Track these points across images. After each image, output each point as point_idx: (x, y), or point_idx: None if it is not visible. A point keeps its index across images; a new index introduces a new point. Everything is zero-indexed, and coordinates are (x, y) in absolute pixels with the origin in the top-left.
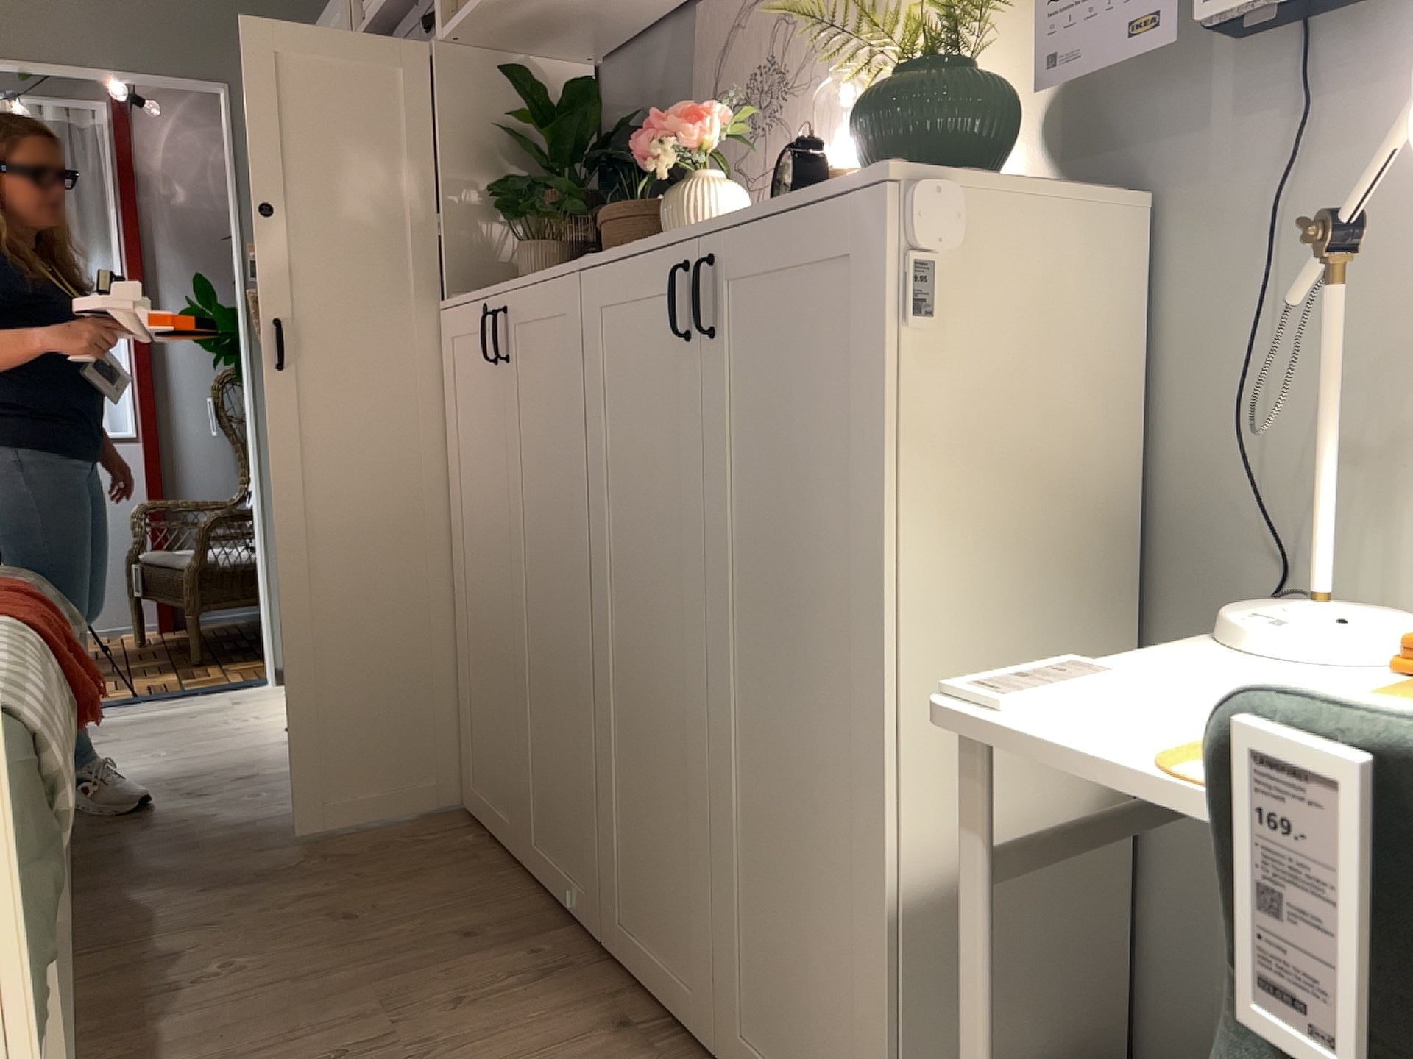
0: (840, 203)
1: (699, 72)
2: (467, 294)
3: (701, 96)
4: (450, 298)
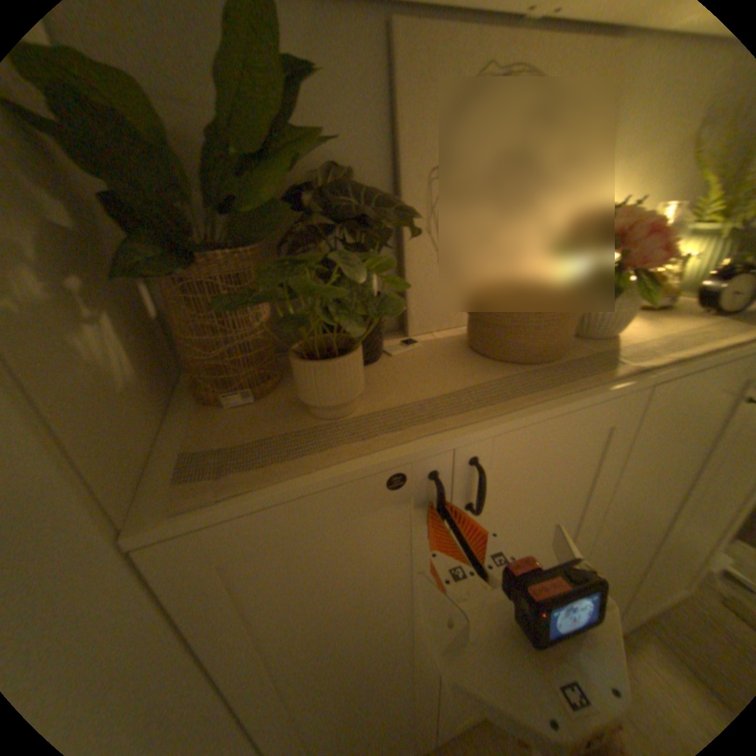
0: None
1: (404, 116)
2: (283, 476)
3: (418, 149)
4: (183, 508)
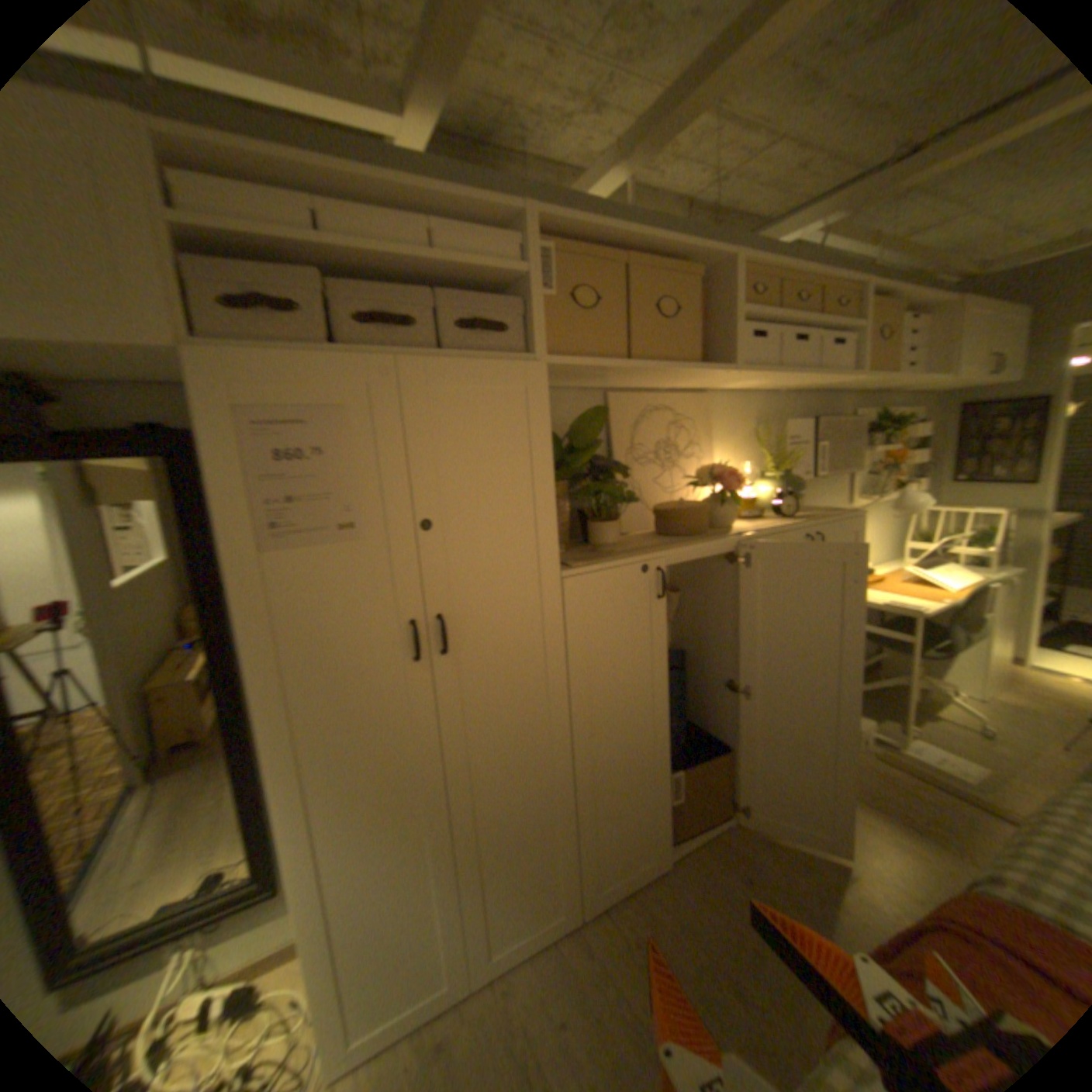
0: (854, 519)
1: (614, 429)
2: (606, 561)
3: (620, 442)
4: (577, 566)
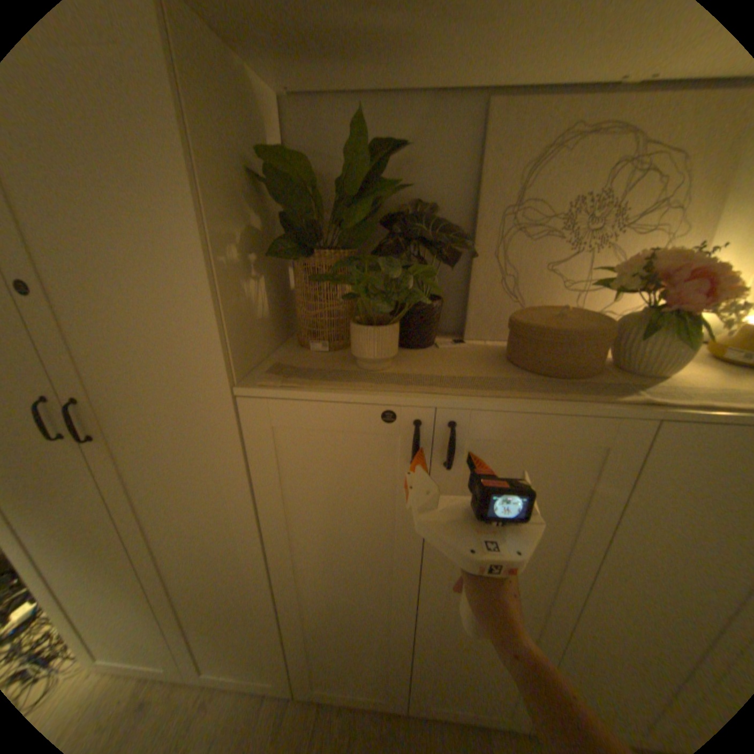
0: None
1: (490, 167)
2: (319, 386)
3: (497, 192)
4: (265, 384)
